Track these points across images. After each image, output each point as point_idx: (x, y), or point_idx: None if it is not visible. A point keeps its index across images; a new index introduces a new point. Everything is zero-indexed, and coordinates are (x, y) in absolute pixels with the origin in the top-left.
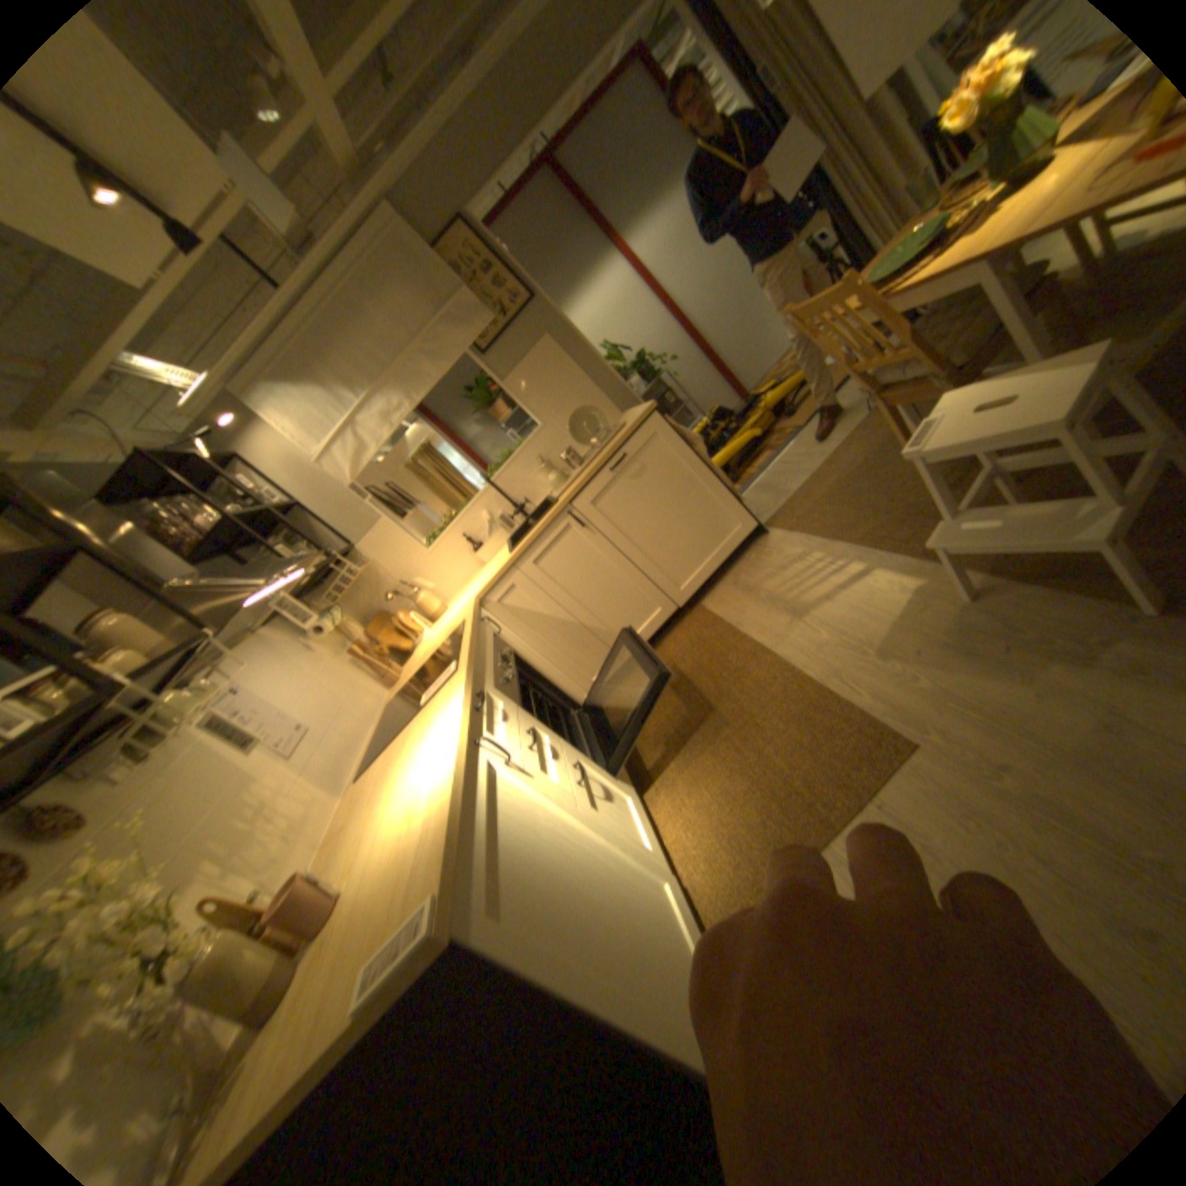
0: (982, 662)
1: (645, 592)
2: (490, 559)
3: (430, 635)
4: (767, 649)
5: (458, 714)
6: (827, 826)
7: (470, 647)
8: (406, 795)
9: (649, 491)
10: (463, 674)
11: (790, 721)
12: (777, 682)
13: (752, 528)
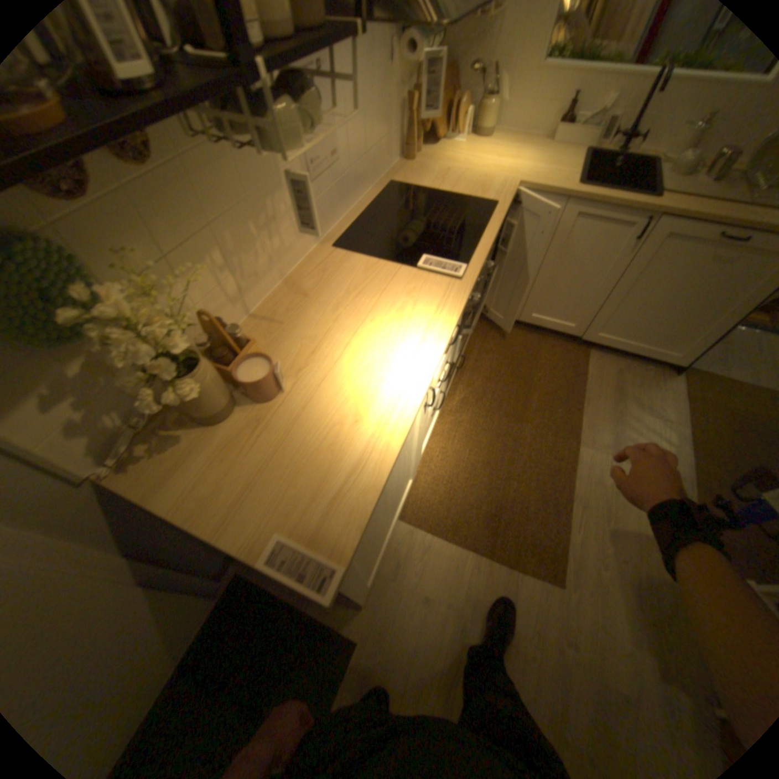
0: (637, 609)
1: (584, 310)
2: (557, 138)
3: (458, 144)
4: (578, 438)
5: (434, 351)
6: (491, 552)
7: (481, 264)
8: (359, 370)
9: (699, 275)
10: (460, 296)
11: (538, 489)
12: (559, 462)
13: (679, 363)
